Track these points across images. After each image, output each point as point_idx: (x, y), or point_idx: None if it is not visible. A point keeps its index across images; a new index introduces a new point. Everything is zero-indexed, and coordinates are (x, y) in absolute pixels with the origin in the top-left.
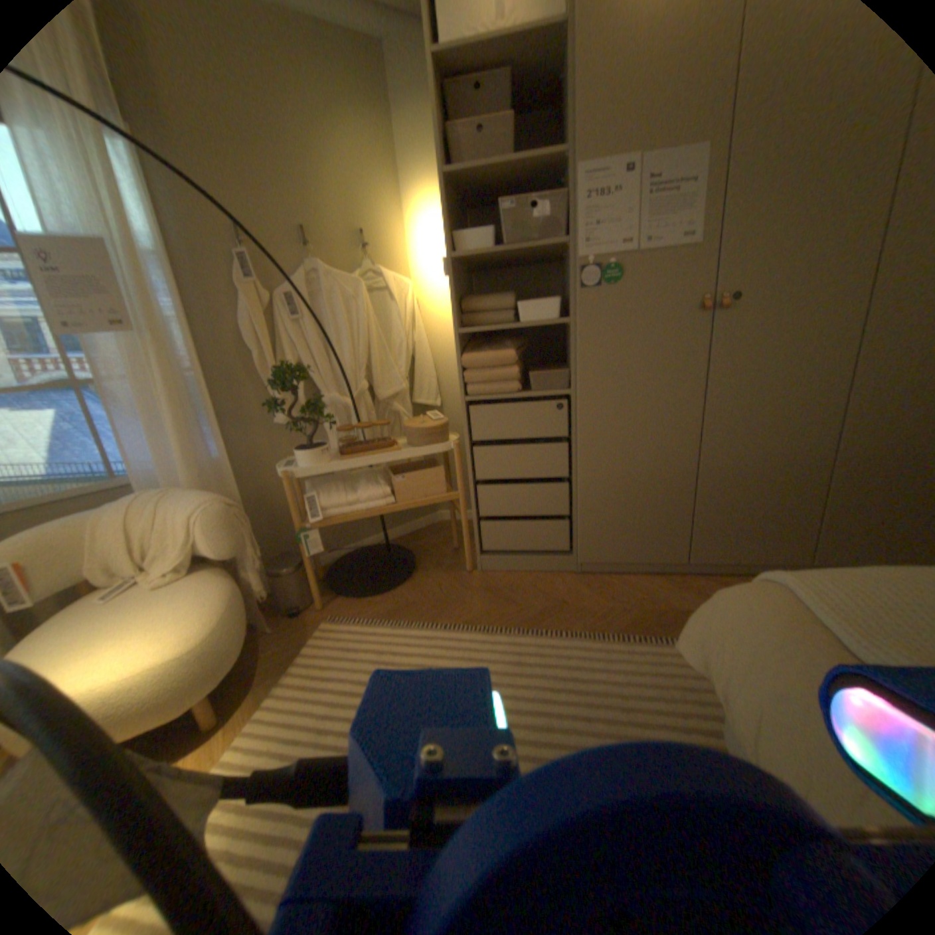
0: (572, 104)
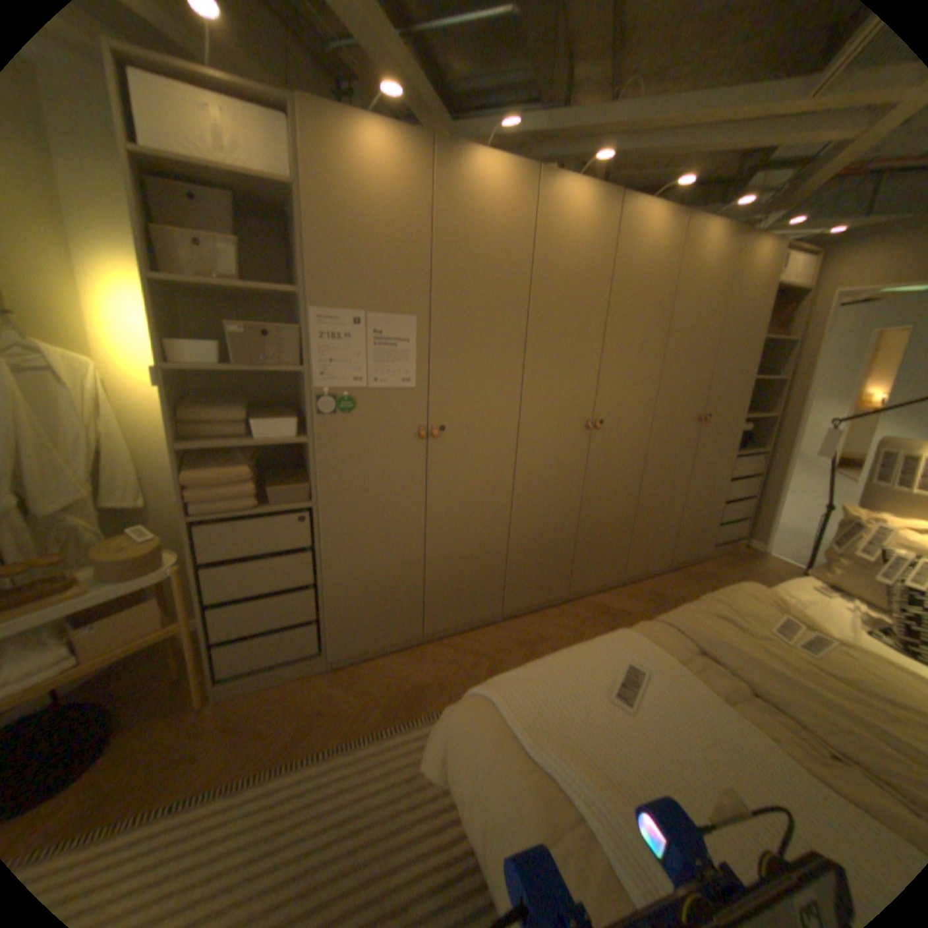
0: (301, 258)
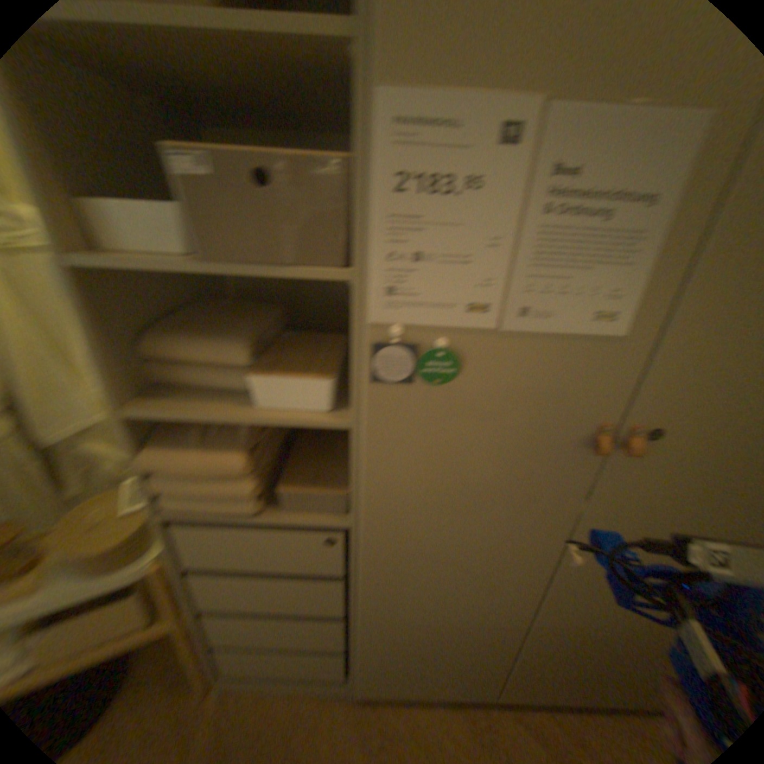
0: None
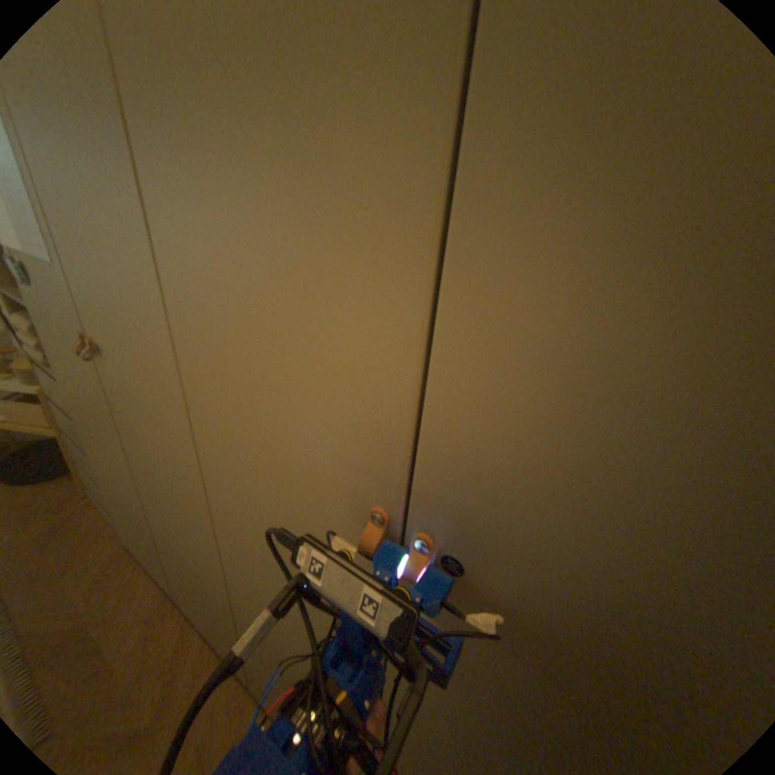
0: None
